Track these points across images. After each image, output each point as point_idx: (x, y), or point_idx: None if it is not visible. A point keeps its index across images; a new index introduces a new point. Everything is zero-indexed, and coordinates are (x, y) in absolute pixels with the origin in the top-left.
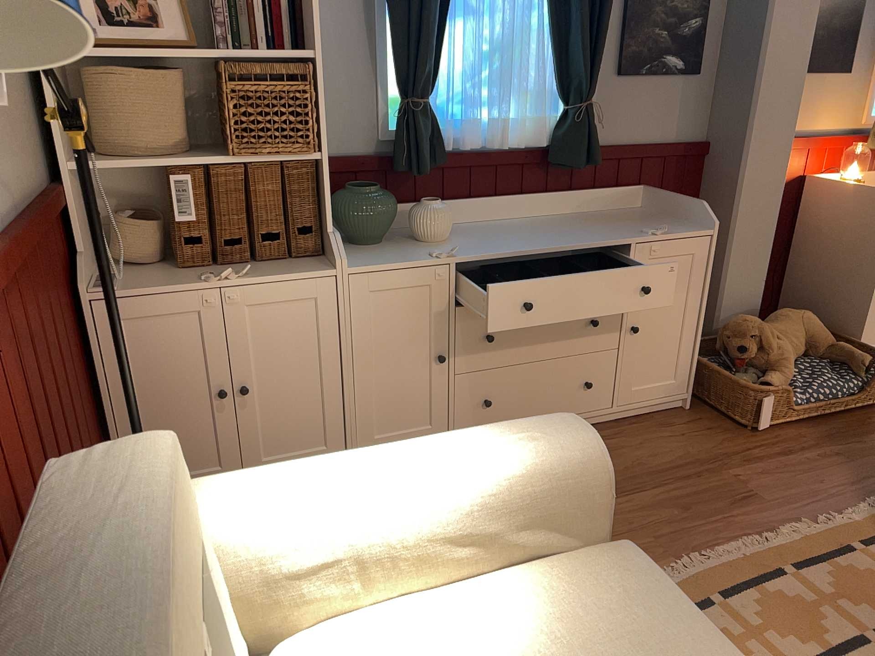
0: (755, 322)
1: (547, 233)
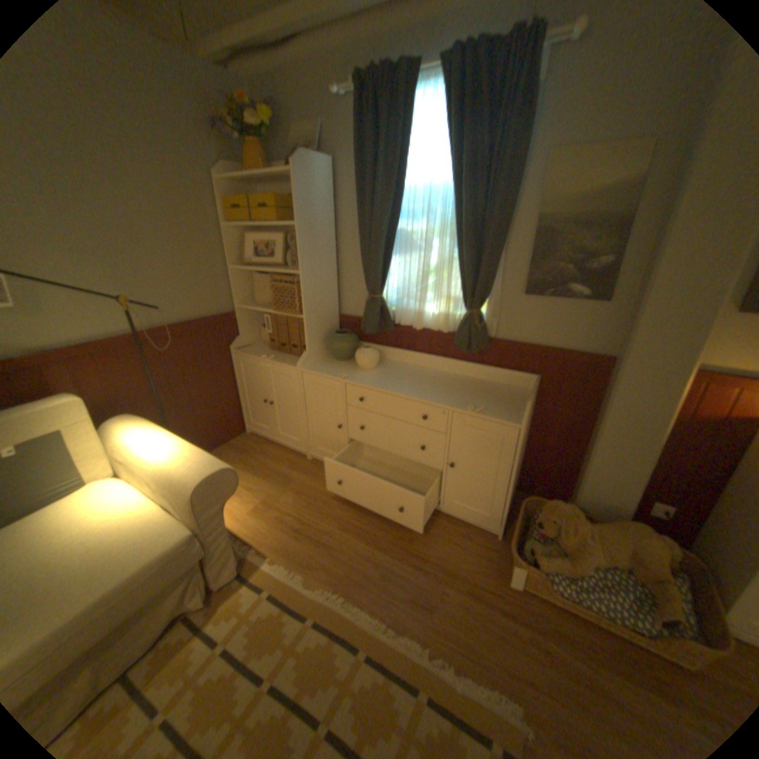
0: (565, 514)
1: (420, 385)
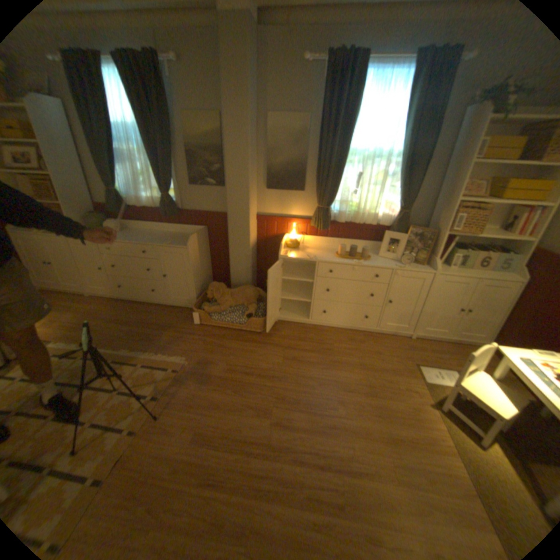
0: (215, 286)
1: (142, 237)
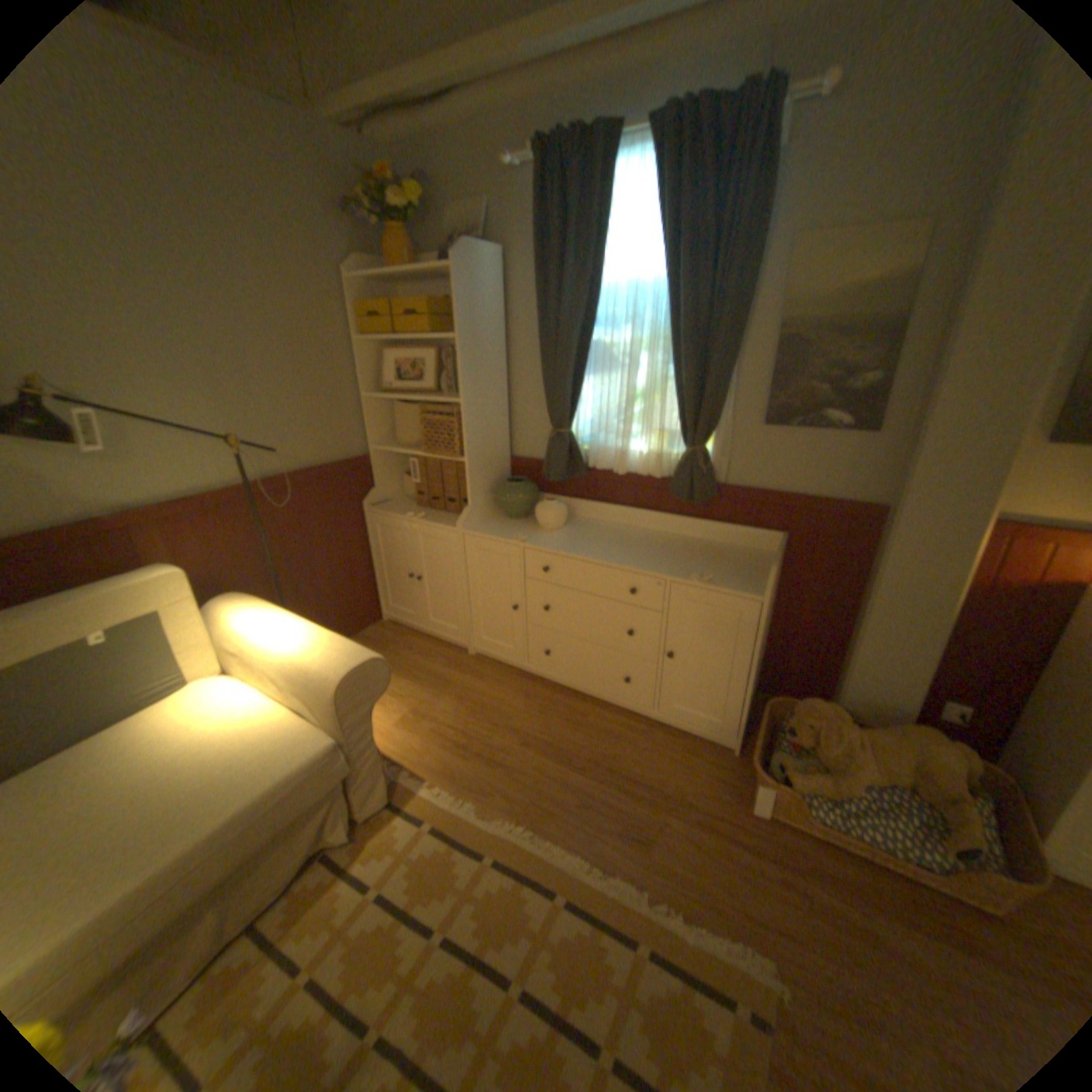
0: (826, 716)
1: (625, 548)
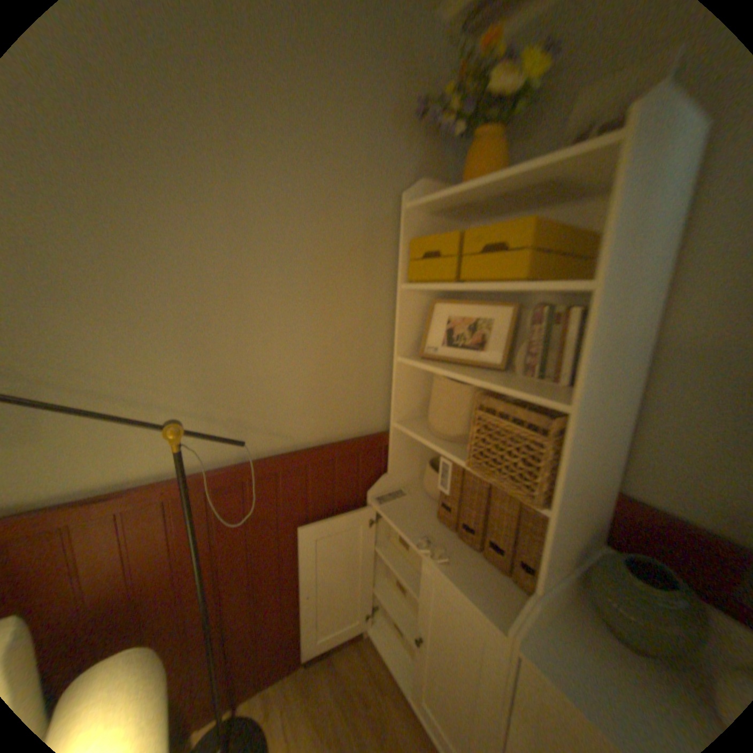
0: None
1: None
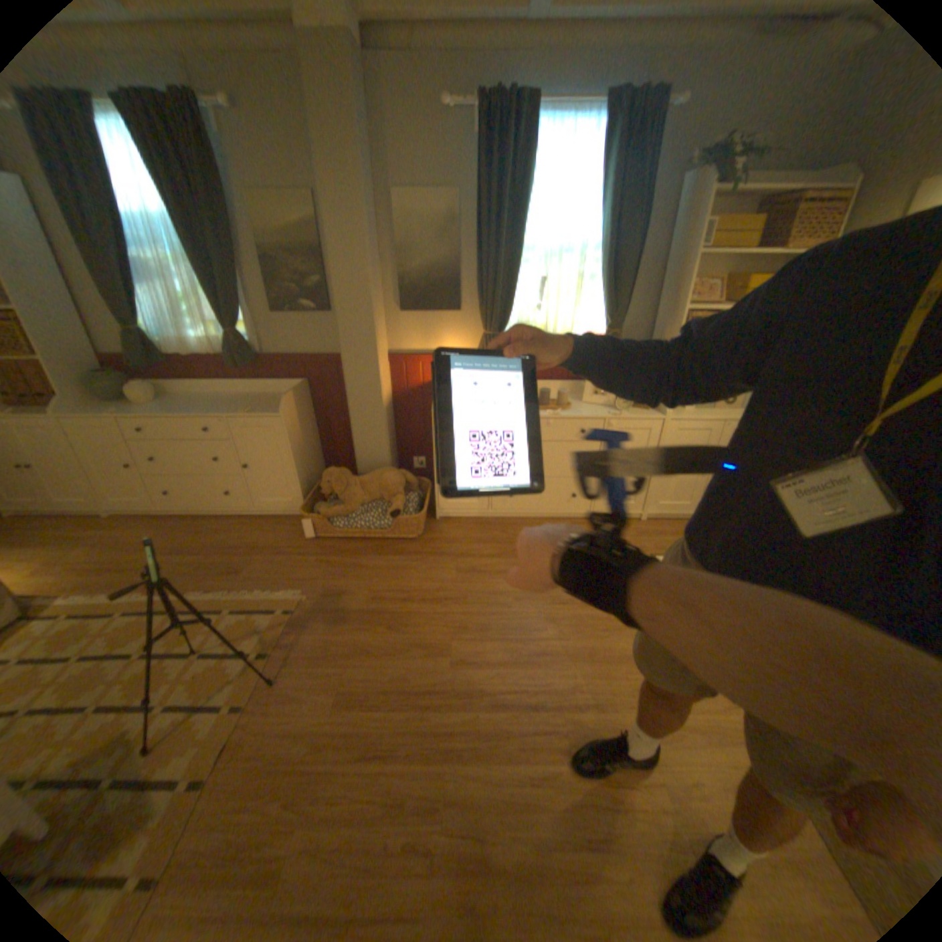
0: (334, 474)
1: (199, 406)
